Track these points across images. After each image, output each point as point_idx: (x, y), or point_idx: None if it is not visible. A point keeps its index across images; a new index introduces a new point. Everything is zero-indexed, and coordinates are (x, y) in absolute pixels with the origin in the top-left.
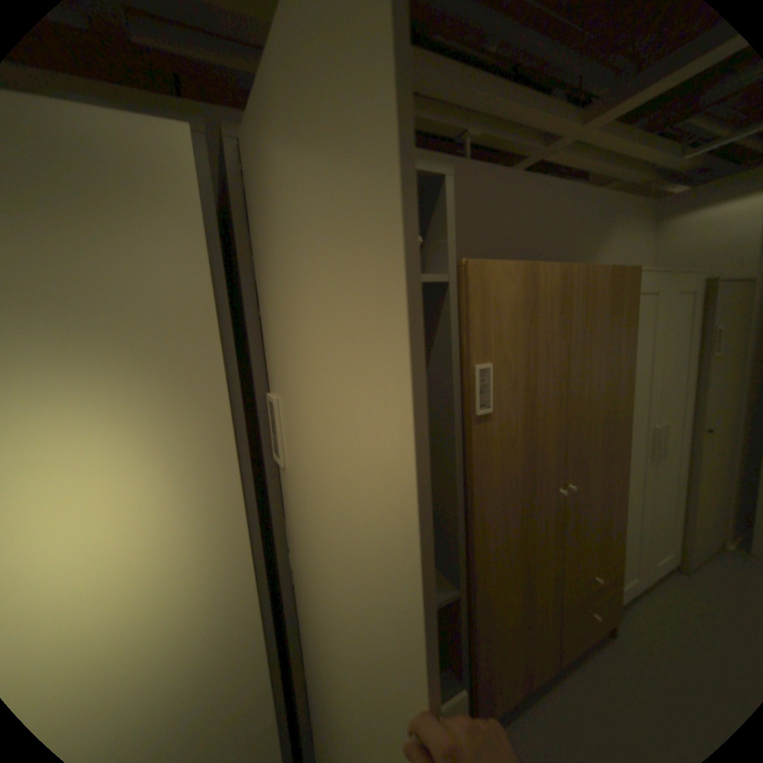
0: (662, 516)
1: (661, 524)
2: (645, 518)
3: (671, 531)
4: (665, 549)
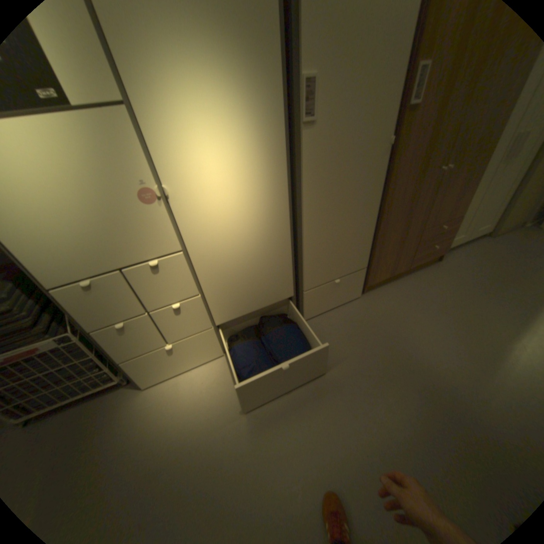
0: (495, 199)
1: (492, 204)
2: (484, 198)
3: (496, 210)
4: (487, 220)
